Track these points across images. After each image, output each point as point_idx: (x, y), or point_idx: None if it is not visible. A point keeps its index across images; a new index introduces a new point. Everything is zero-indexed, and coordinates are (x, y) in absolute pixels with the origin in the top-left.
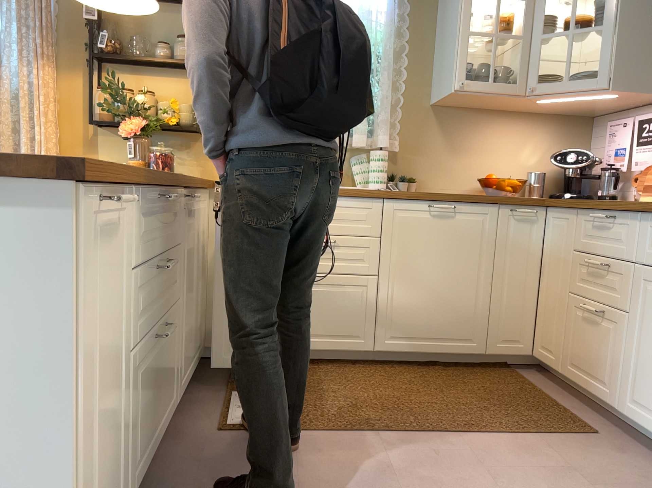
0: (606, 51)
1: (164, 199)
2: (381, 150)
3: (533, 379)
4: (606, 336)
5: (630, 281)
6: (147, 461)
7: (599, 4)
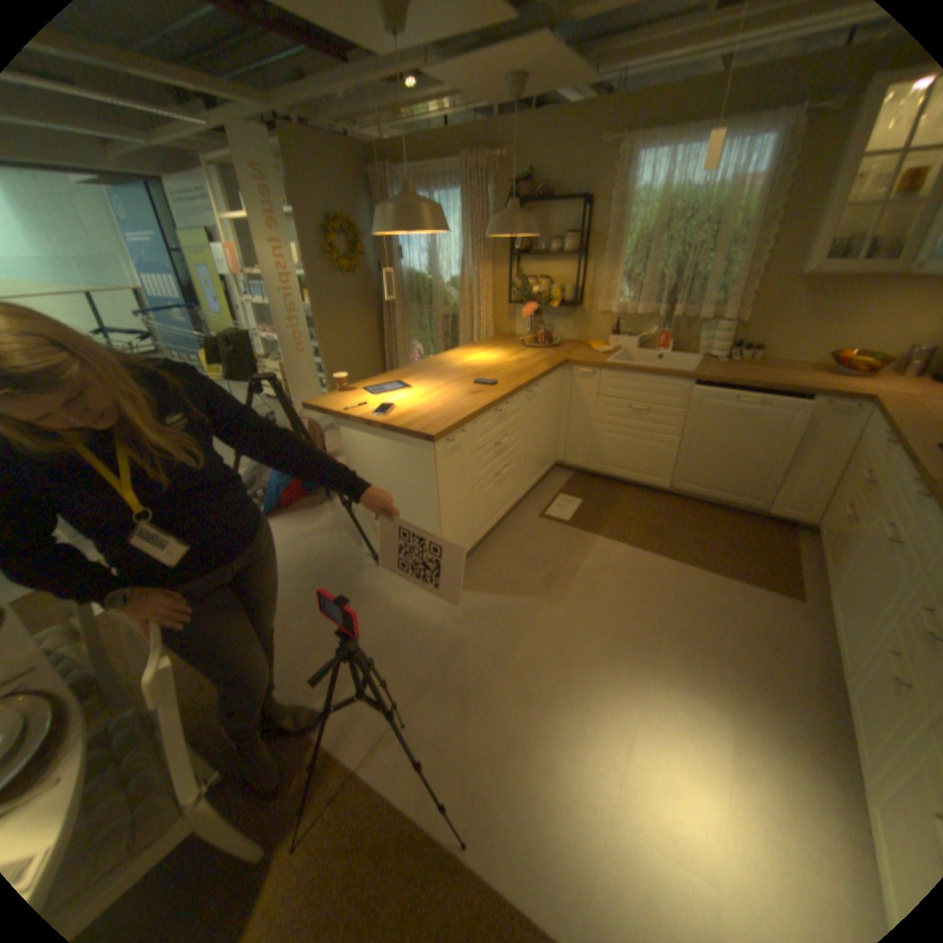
0: None
1: (499, 411)
2: (733, 318)
3: (806, 544)
4: (850, 537)
5: (877, 504)
6: (493, 525)
7: None
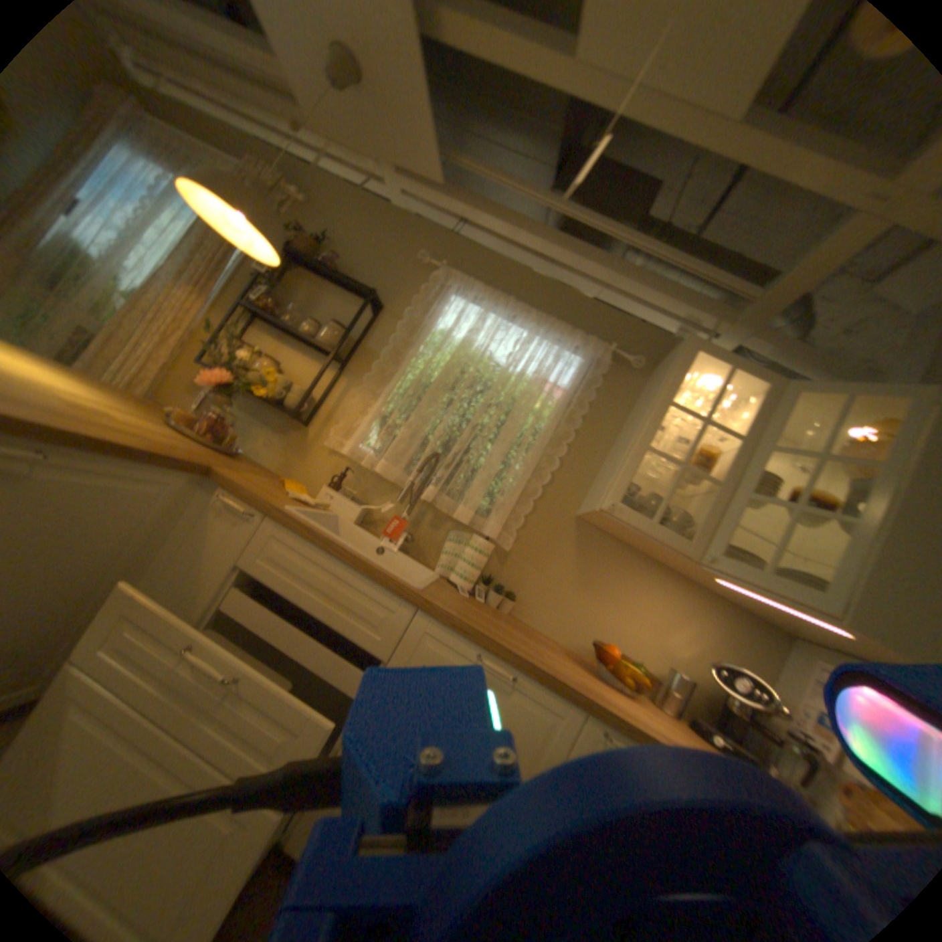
0: (854, 561)
1: None
2: (490, 543)
3: None
4: None
5: None
6: None
7: (858, 490)
